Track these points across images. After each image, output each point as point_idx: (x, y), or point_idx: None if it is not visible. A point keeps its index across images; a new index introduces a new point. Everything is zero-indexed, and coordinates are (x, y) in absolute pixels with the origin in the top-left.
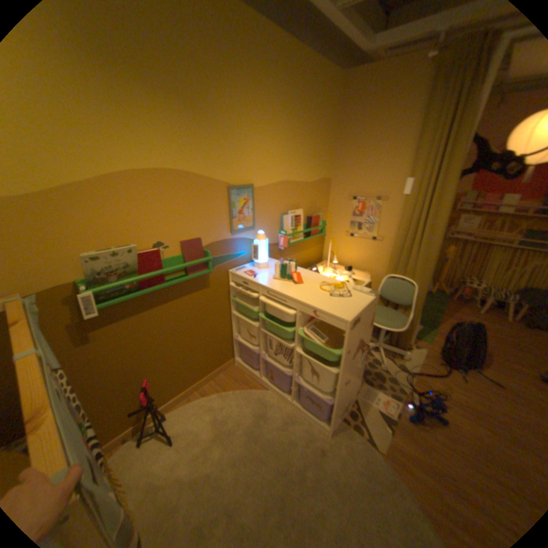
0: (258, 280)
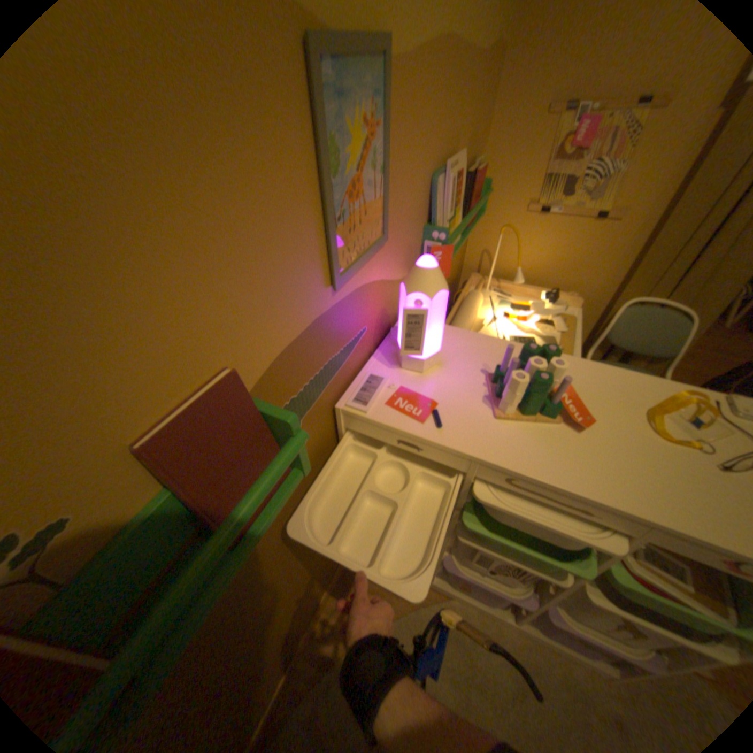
0: (461, 438)
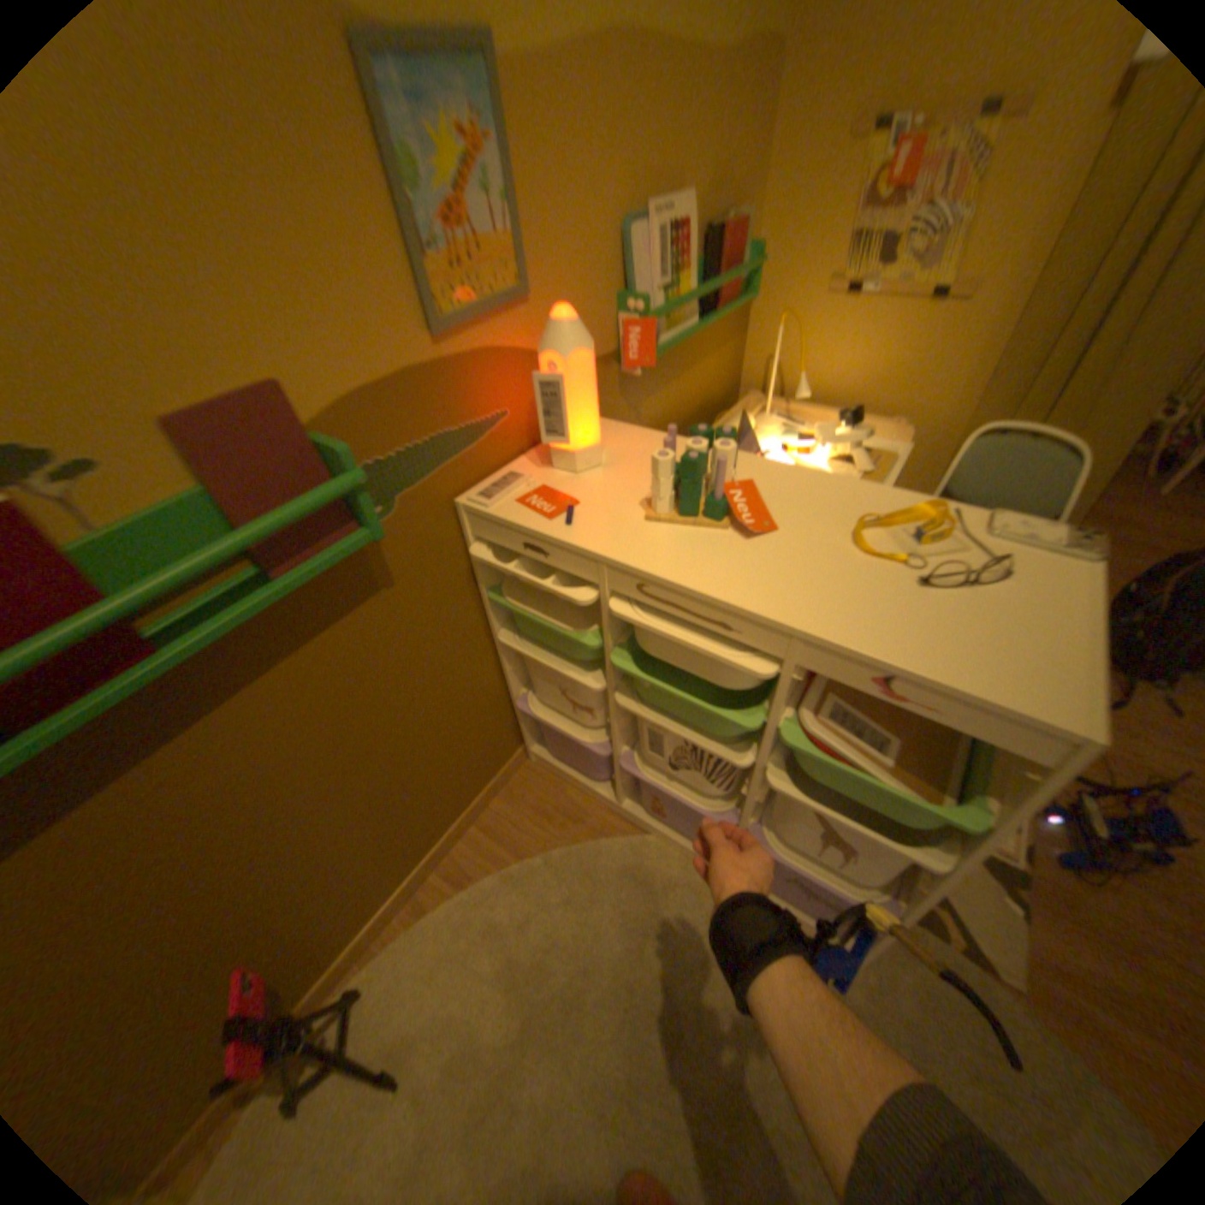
0: (589, 536)
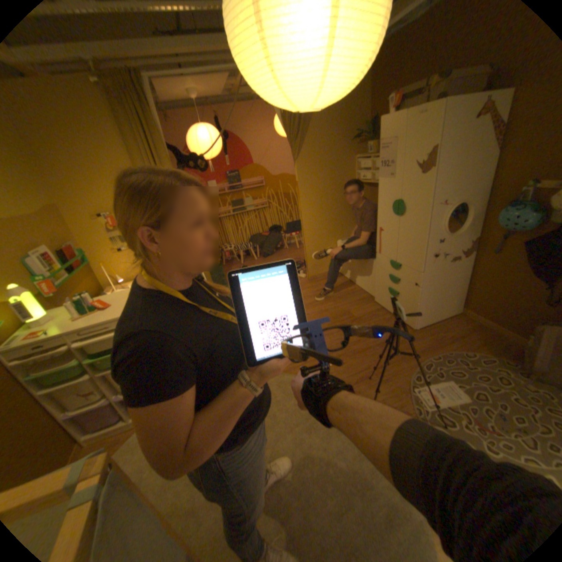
0: (54, 333)
